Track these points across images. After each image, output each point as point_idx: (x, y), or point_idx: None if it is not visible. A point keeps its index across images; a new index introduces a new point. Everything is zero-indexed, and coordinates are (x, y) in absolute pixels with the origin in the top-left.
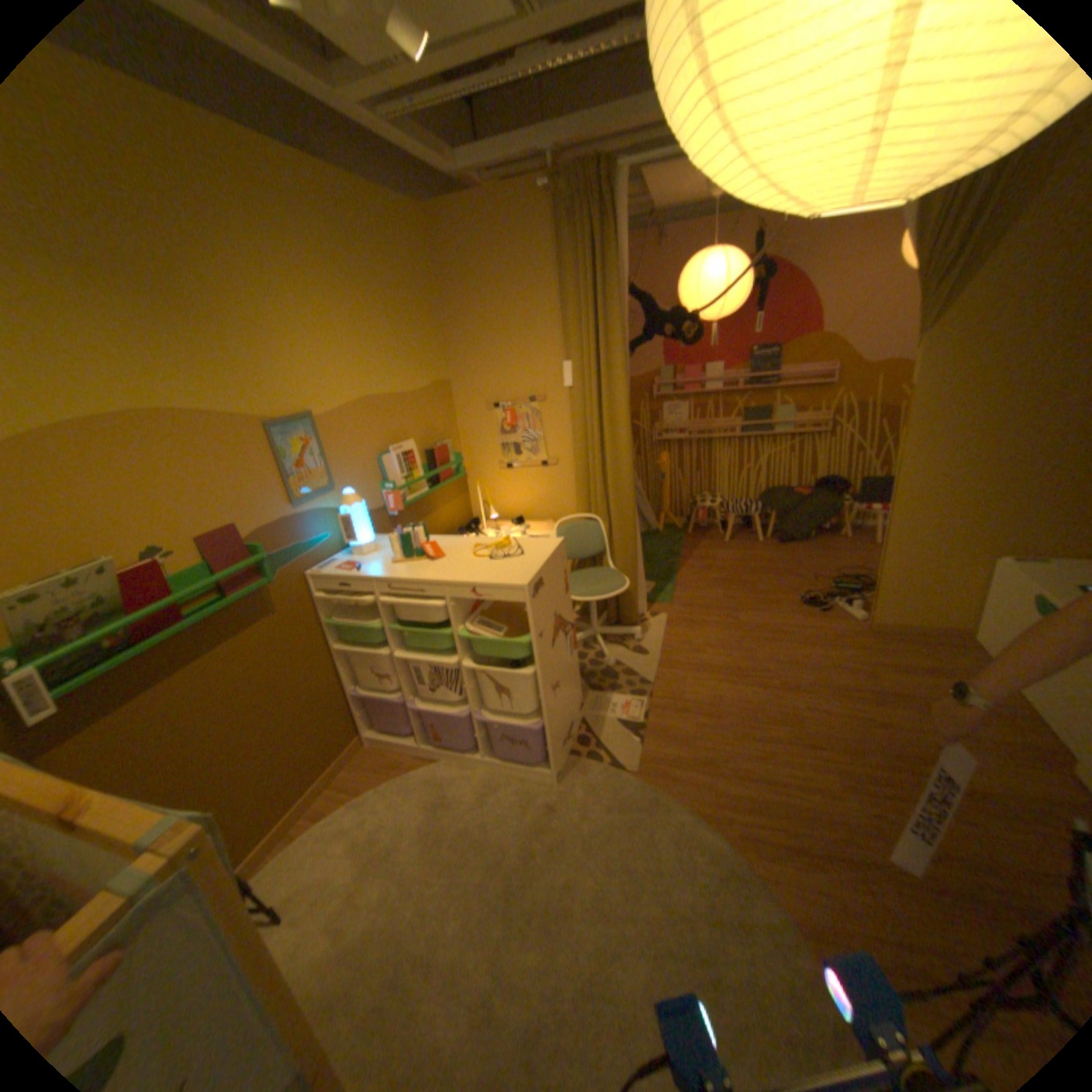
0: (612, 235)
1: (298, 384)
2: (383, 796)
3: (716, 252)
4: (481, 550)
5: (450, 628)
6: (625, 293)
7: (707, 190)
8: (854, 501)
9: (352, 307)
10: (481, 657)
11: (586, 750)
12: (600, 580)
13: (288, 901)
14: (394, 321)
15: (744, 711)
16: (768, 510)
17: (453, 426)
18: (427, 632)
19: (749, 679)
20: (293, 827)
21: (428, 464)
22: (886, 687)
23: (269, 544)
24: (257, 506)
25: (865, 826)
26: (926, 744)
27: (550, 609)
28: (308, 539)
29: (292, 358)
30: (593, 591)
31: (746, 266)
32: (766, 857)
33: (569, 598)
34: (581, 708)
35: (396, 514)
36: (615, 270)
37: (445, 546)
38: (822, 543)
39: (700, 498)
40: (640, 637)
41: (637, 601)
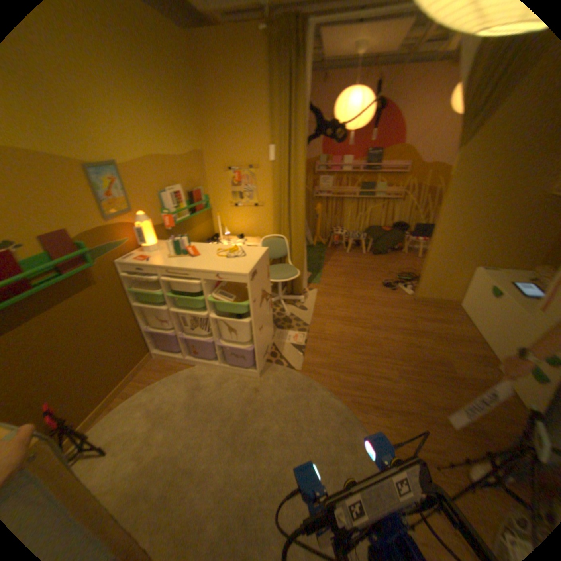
0: (302, 68)
1: (104, 142)
2: (163, 385)
3: (357, 89)
4: (221, 252)
5: (202, 296)
6: (306, 107)
7: (353, 51)
8: (410, 235)
9: (139, 95)
10: (220, 311)
11: (274, 359)
12: (284, 271)
13: (109, 443)
14: (167, 108)
15: (353, 339)
16: (368, 237)
17: (203, 179)
18: (189, 297)
19: (356, 323)
20: (111, 403)
21: (188, 201)
22: (420, 328)
23: (89, 243)
24: (79, 219)
25: (408, 394)
26: (437, 355)
27: (259, 286)
28: (115, 241)
29: (99, 123)
30: (280, 277)
31: (372, 99)
32: (362, 411)
33: (269, 281)
34: (272, 338)
35: (169, 229)
36: (302, 92)
37: (199, 249)
38: (393, 256)
39: (335, 229)
40: (303, 301)
41: (302, 282)
